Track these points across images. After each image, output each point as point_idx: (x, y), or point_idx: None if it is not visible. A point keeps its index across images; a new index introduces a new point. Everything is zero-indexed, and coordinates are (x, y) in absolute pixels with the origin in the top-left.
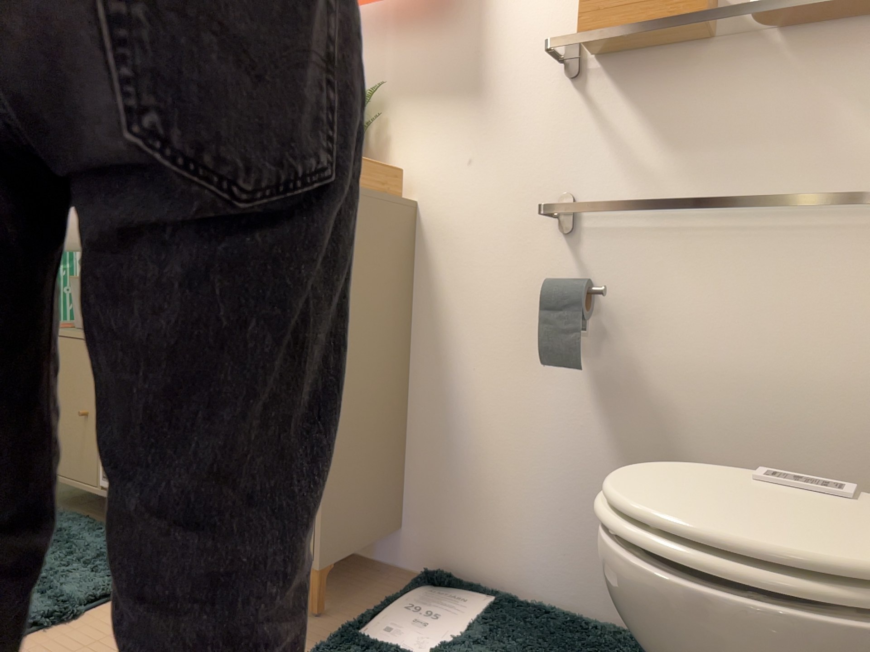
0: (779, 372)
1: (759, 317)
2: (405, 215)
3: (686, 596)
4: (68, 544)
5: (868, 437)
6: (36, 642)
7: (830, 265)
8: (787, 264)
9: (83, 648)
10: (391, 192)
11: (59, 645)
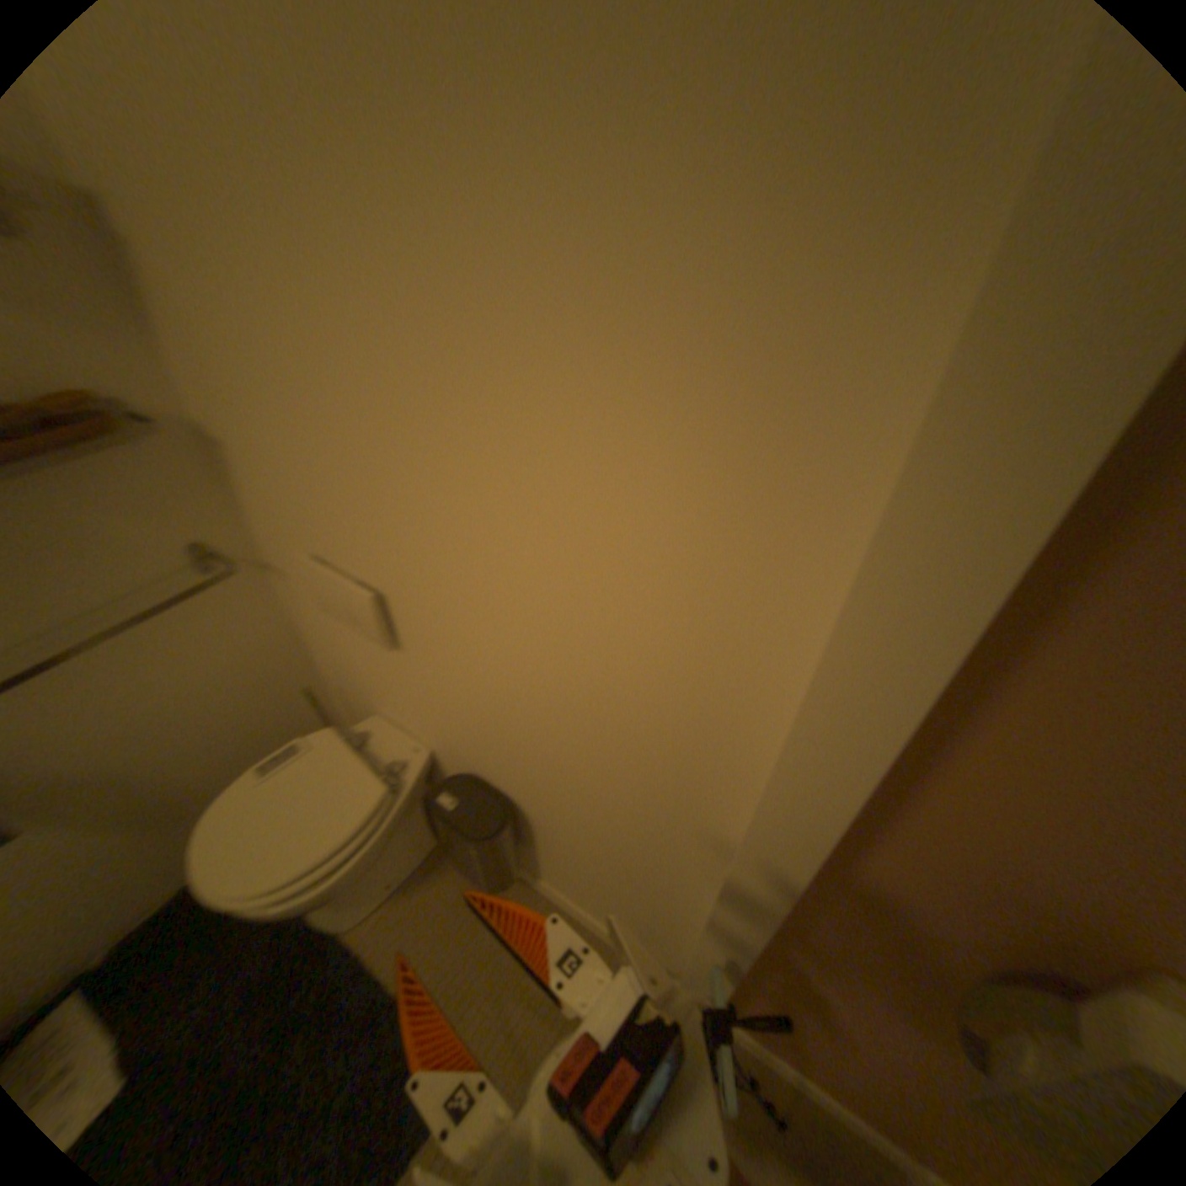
0: (167, 699)
1: (125, 682)
2: None
3: (319, 893)
4: None
5: (243, 687)
6: None
7: (154, 623)
8: (120, 640)
9: None
10: None
11: None
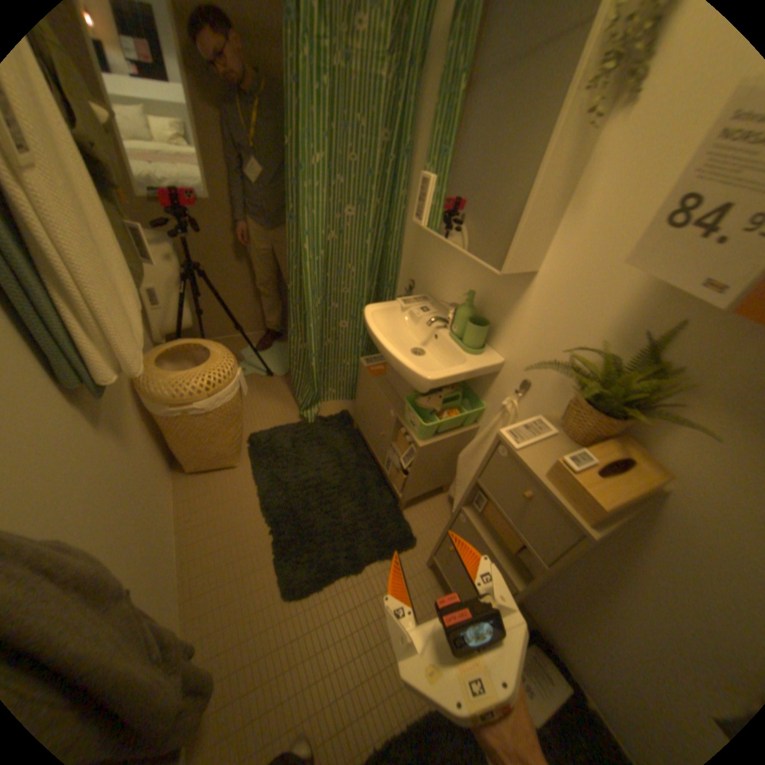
0: None
1: None
2: (655, 503)
3: None
4: (367, 499)
5: None
6: (345, 587)
7: None
8: None
9: (362, 606)
10: (653, 498)
11: (353, 596)
